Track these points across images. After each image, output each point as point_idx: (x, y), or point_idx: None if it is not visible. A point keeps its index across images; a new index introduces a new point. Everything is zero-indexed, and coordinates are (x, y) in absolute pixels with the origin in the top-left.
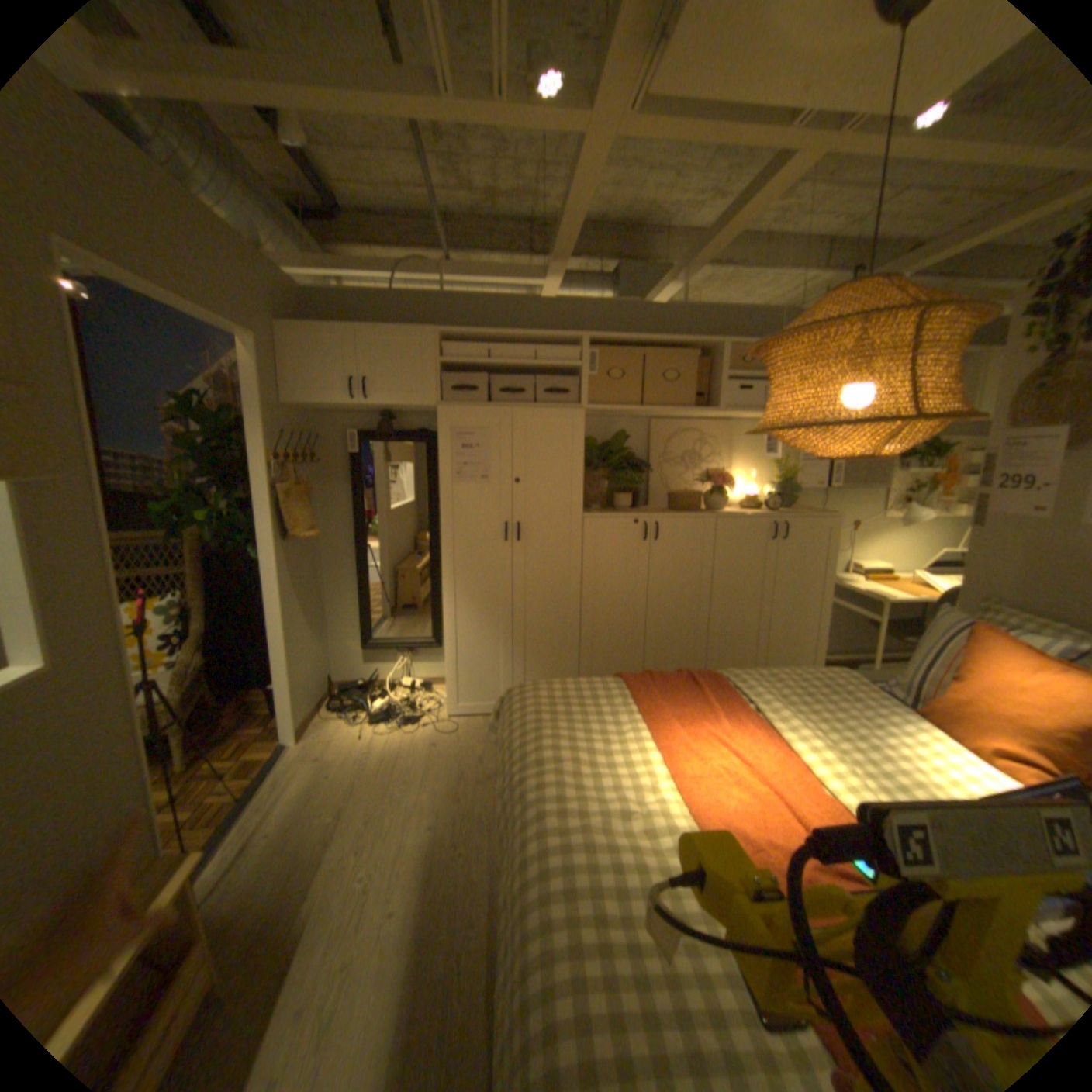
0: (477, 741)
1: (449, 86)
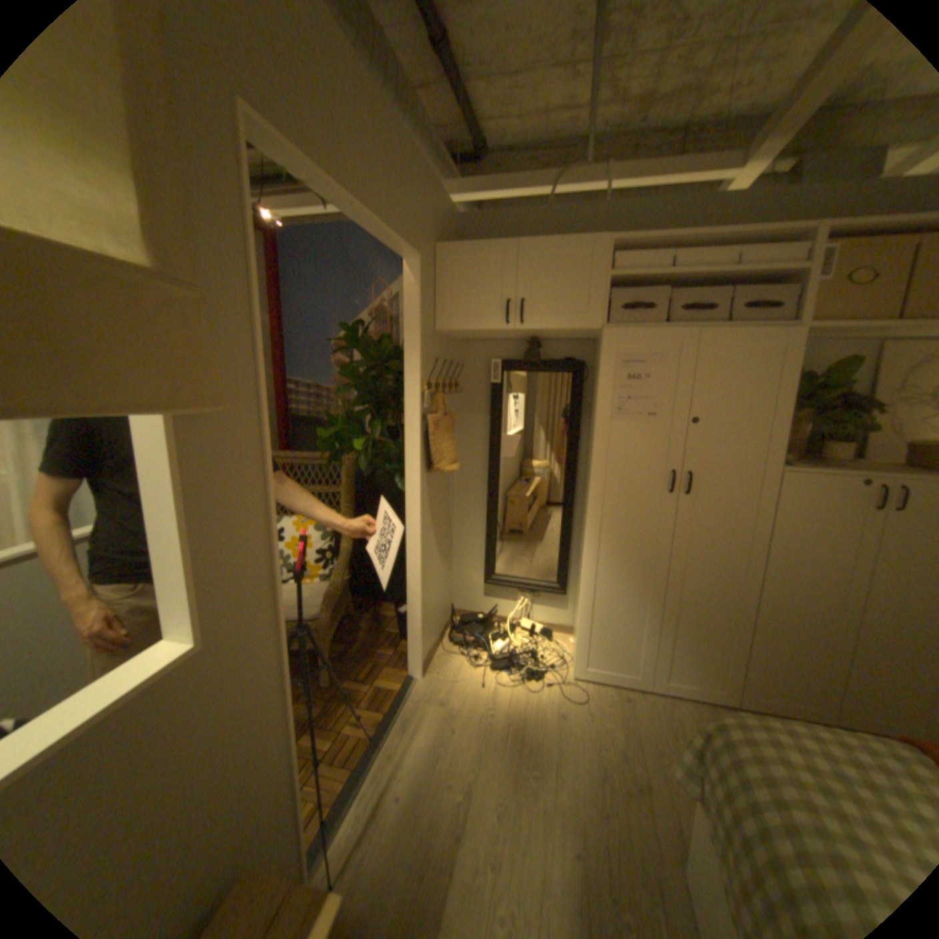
0: (614, 725)
1: None
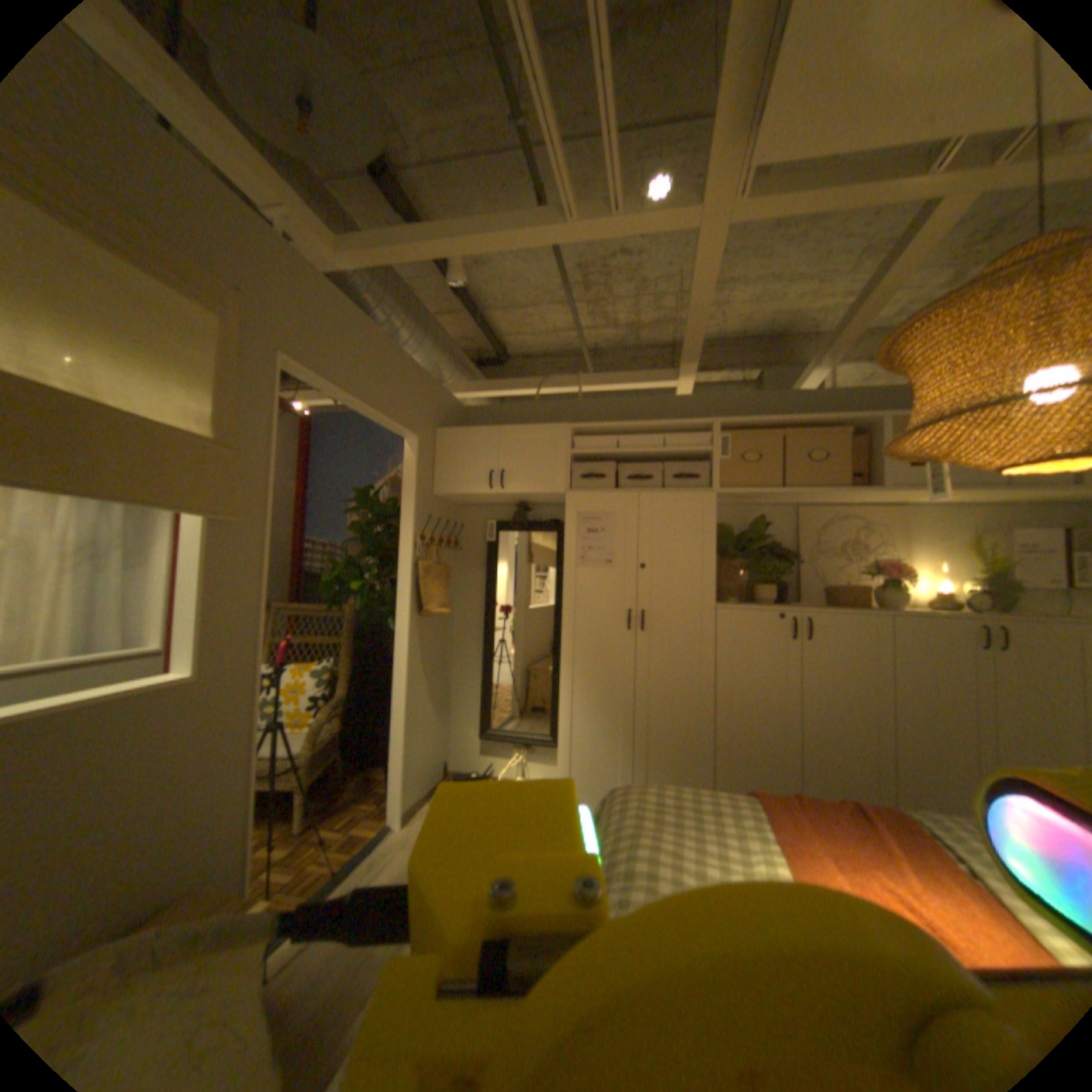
0: None
1: (573, 204)
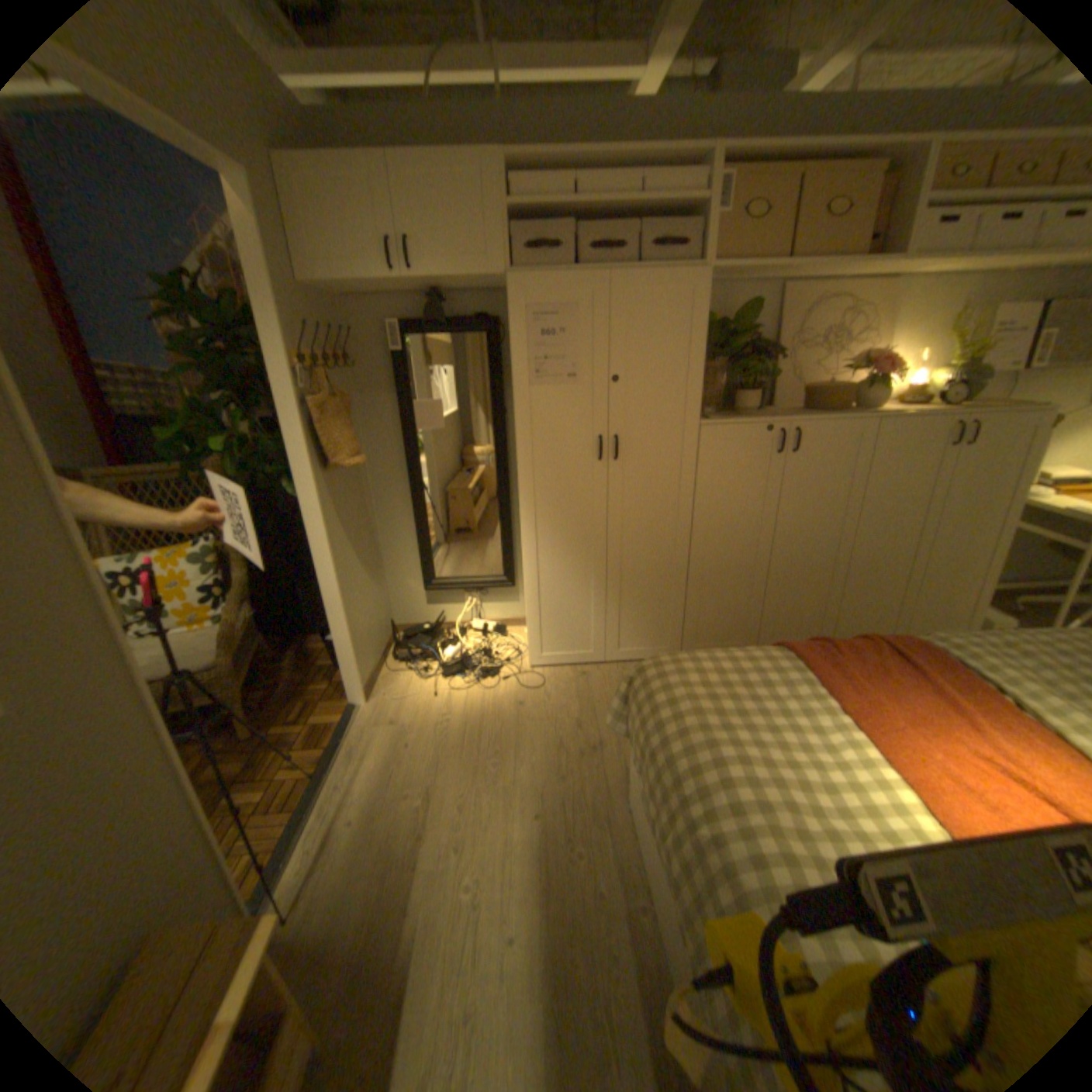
0: (569, 698)
1: None
